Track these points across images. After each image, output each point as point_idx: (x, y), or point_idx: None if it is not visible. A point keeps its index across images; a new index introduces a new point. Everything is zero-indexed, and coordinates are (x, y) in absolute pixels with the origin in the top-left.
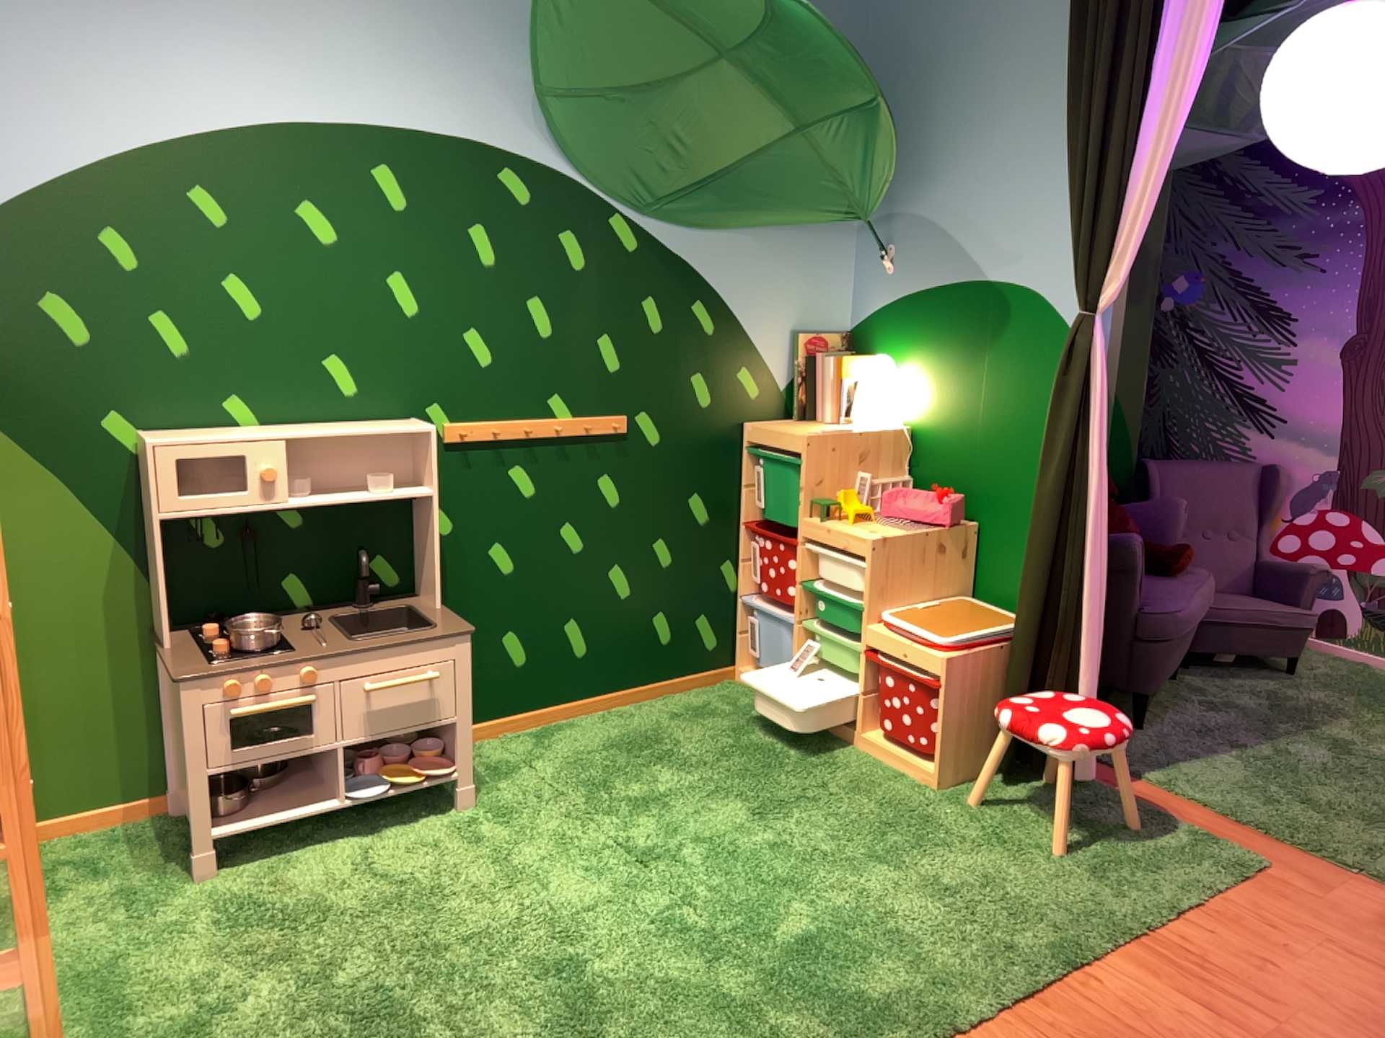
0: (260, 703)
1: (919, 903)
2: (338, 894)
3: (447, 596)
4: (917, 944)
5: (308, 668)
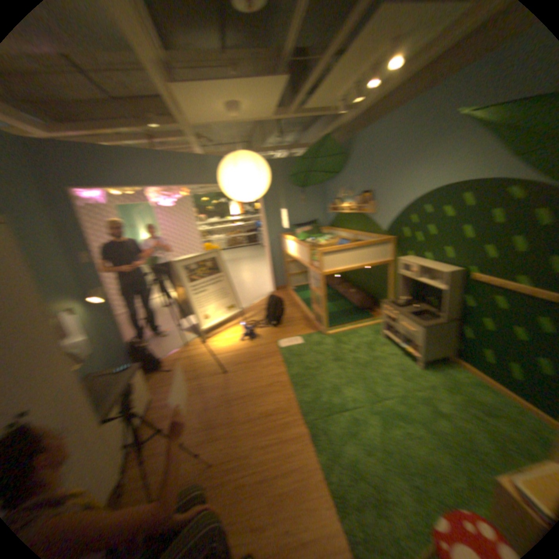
0: (389, 313)
1: (374, 468)
2: (380, 353)
3: (469, 325)
4: (352, 456)
5: (396, 312)
